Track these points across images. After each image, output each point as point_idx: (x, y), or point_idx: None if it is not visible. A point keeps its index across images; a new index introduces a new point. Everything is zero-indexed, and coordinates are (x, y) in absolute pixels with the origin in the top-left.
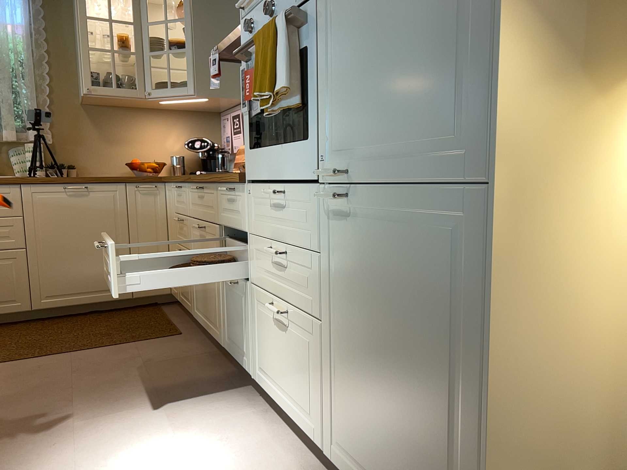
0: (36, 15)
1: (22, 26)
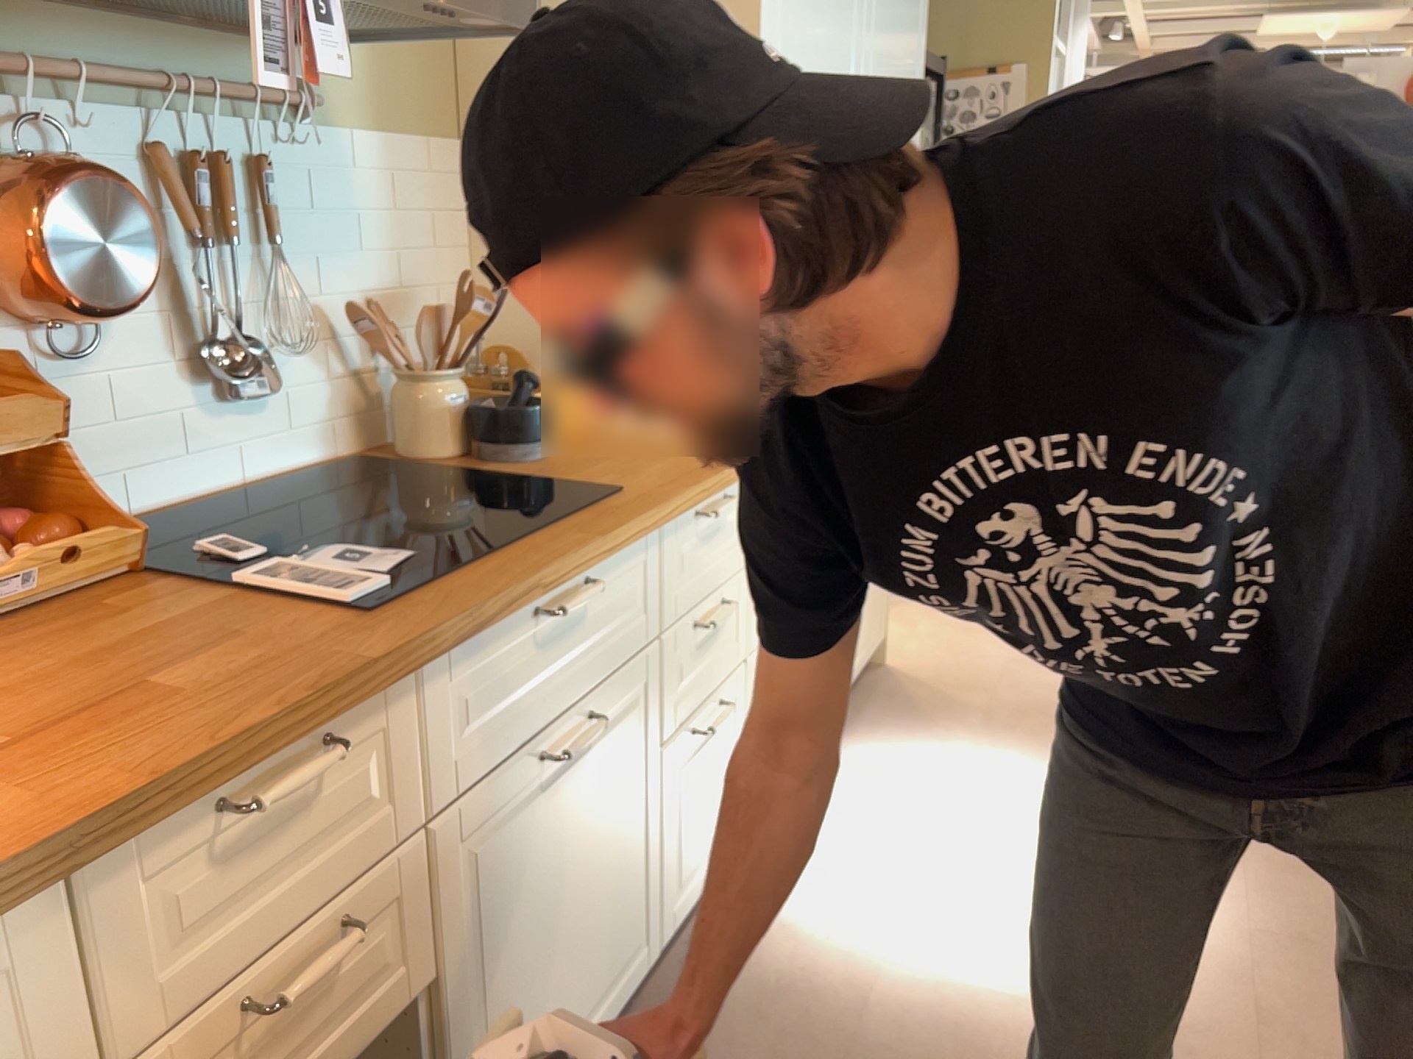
0: None
1: None
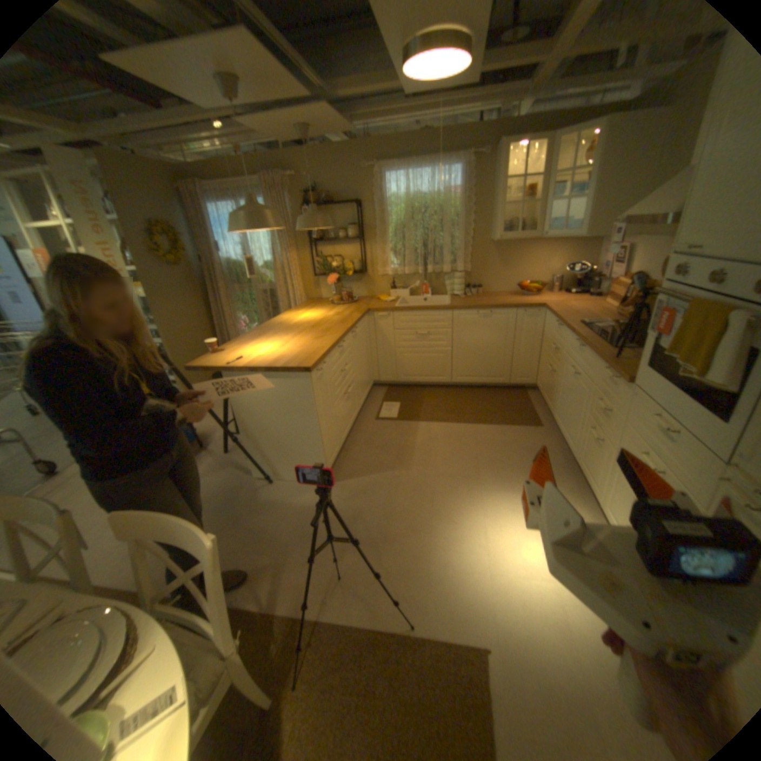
0: (469, 176)
1: (459, 188)
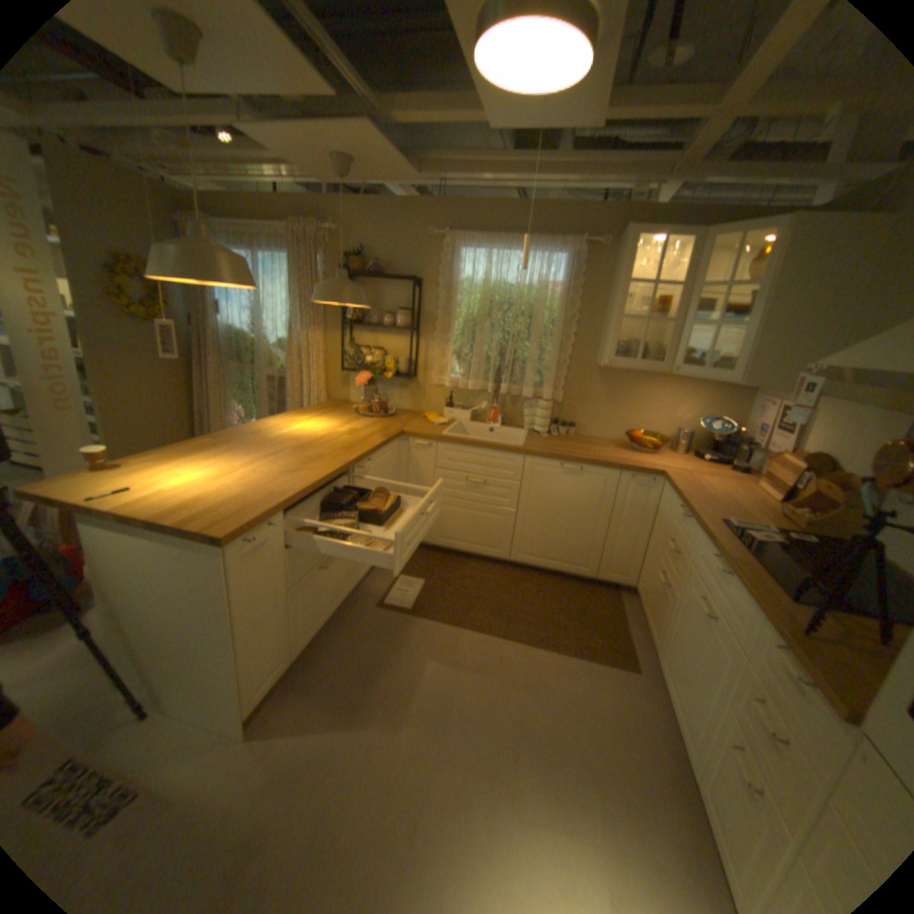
0: (577, 272)
1: (561, 286)
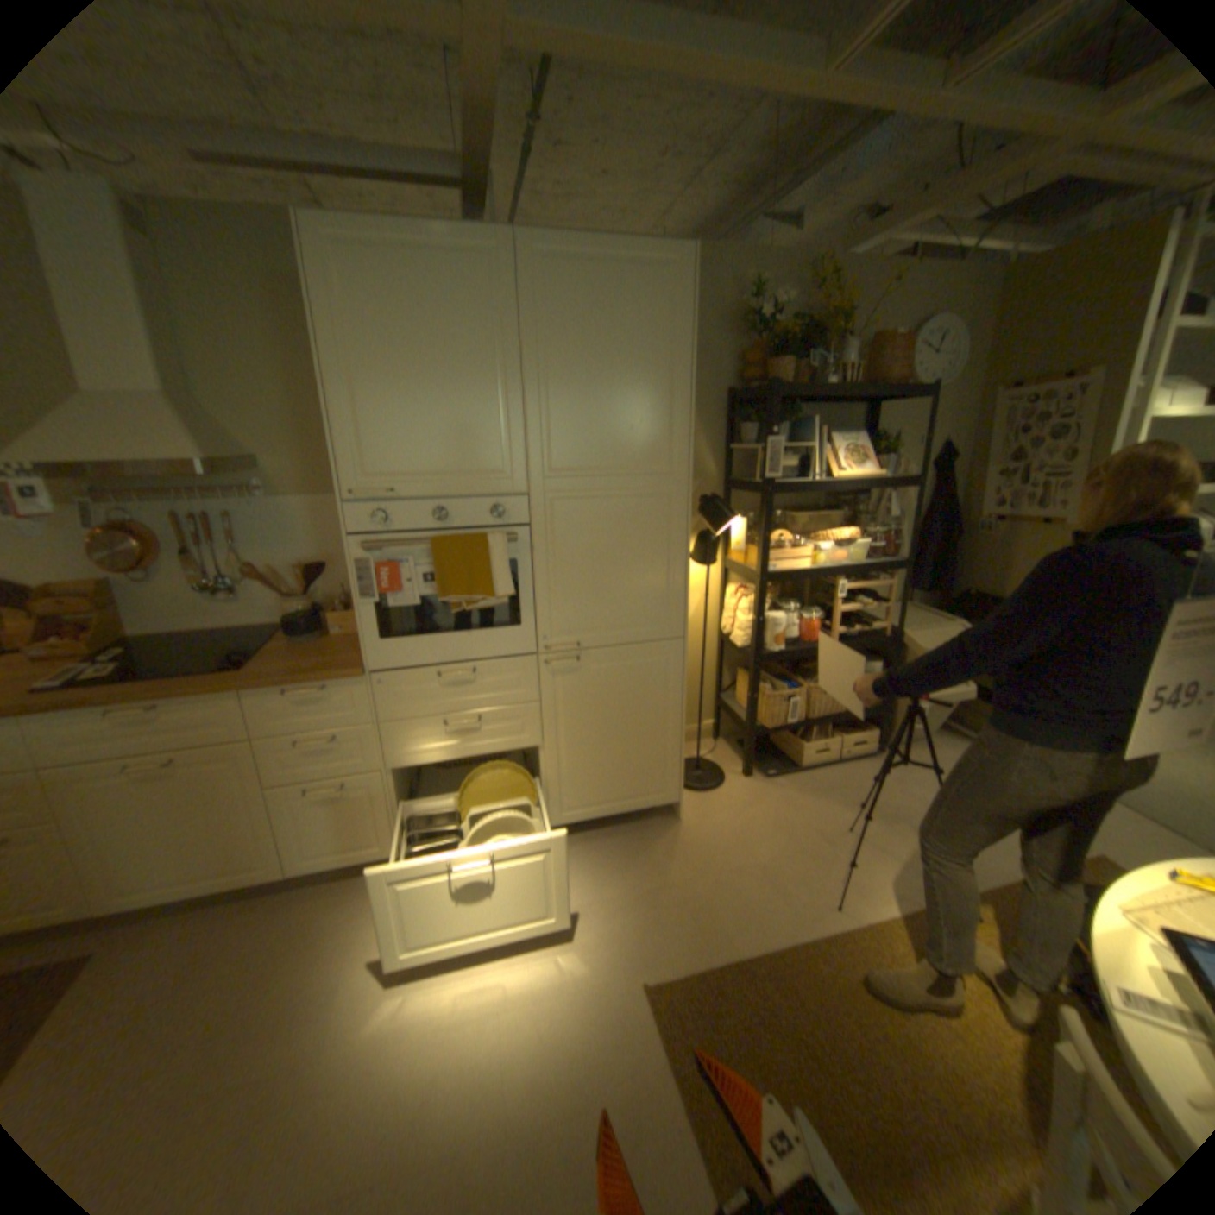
0: None
1: None
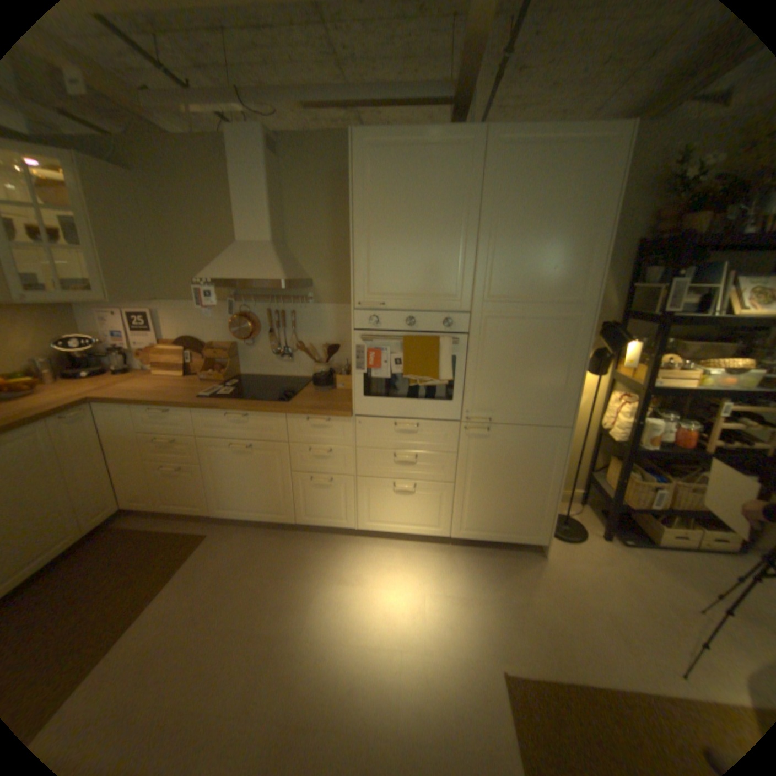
0: None
1: None
